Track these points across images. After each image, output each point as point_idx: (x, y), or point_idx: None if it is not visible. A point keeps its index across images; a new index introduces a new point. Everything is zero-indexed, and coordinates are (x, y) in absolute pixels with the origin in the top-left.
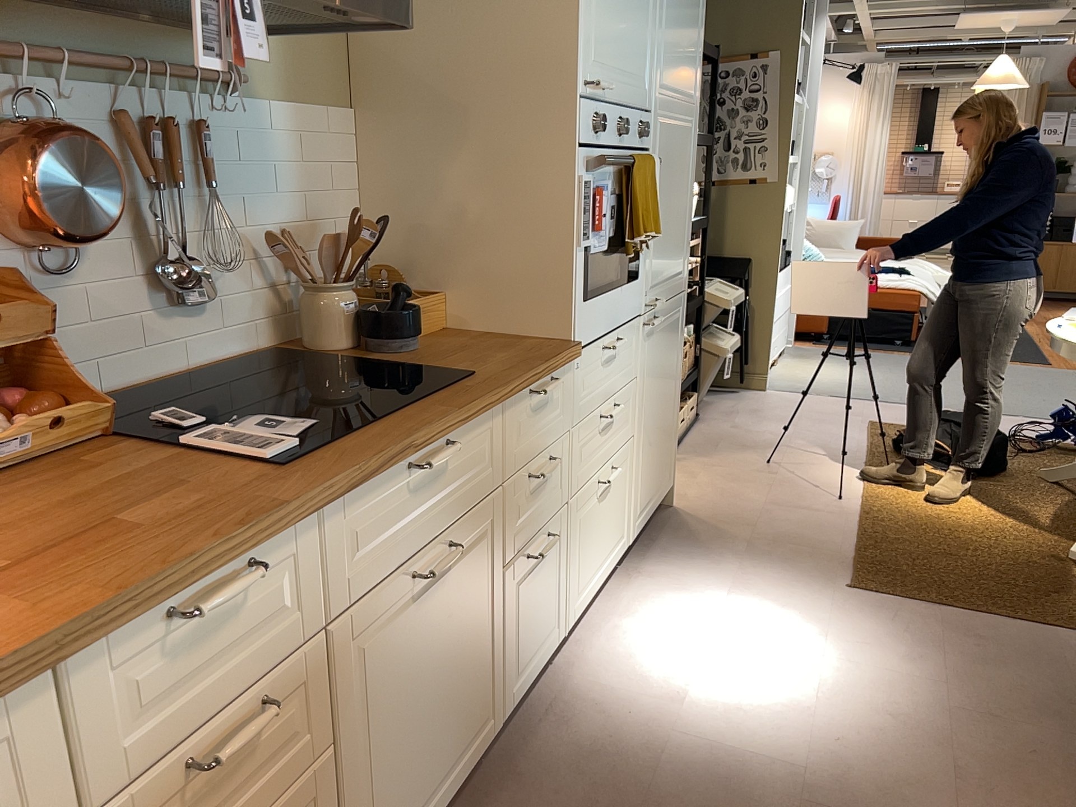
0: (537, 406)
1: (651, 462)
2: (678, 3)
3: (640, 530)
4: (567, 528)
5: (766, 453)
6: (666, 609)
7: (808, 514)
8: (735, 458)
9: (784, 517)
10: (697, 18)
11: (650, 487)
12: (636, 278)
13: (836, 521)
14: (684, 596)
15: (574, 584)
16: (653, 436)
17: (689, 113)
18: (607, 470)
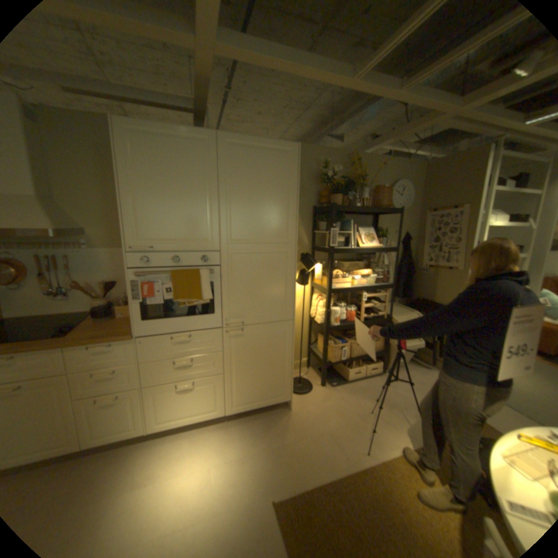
0: (95, 354)
1: (250, 388)
2: (248, 205)
3: (239, 413)
4: (139, 398)
5: (380, 409)
6: (203, 451)
7: (336, 453)
8: (360, 404)
9: (322, 446)
10: (283, 207)
11: (250, 398)
12: (211, 314)
13: (341, 467)
14: (217, 451)
15: (152, 419)
16: (250, 377)
17: (278, 247)
18: (186, 384)
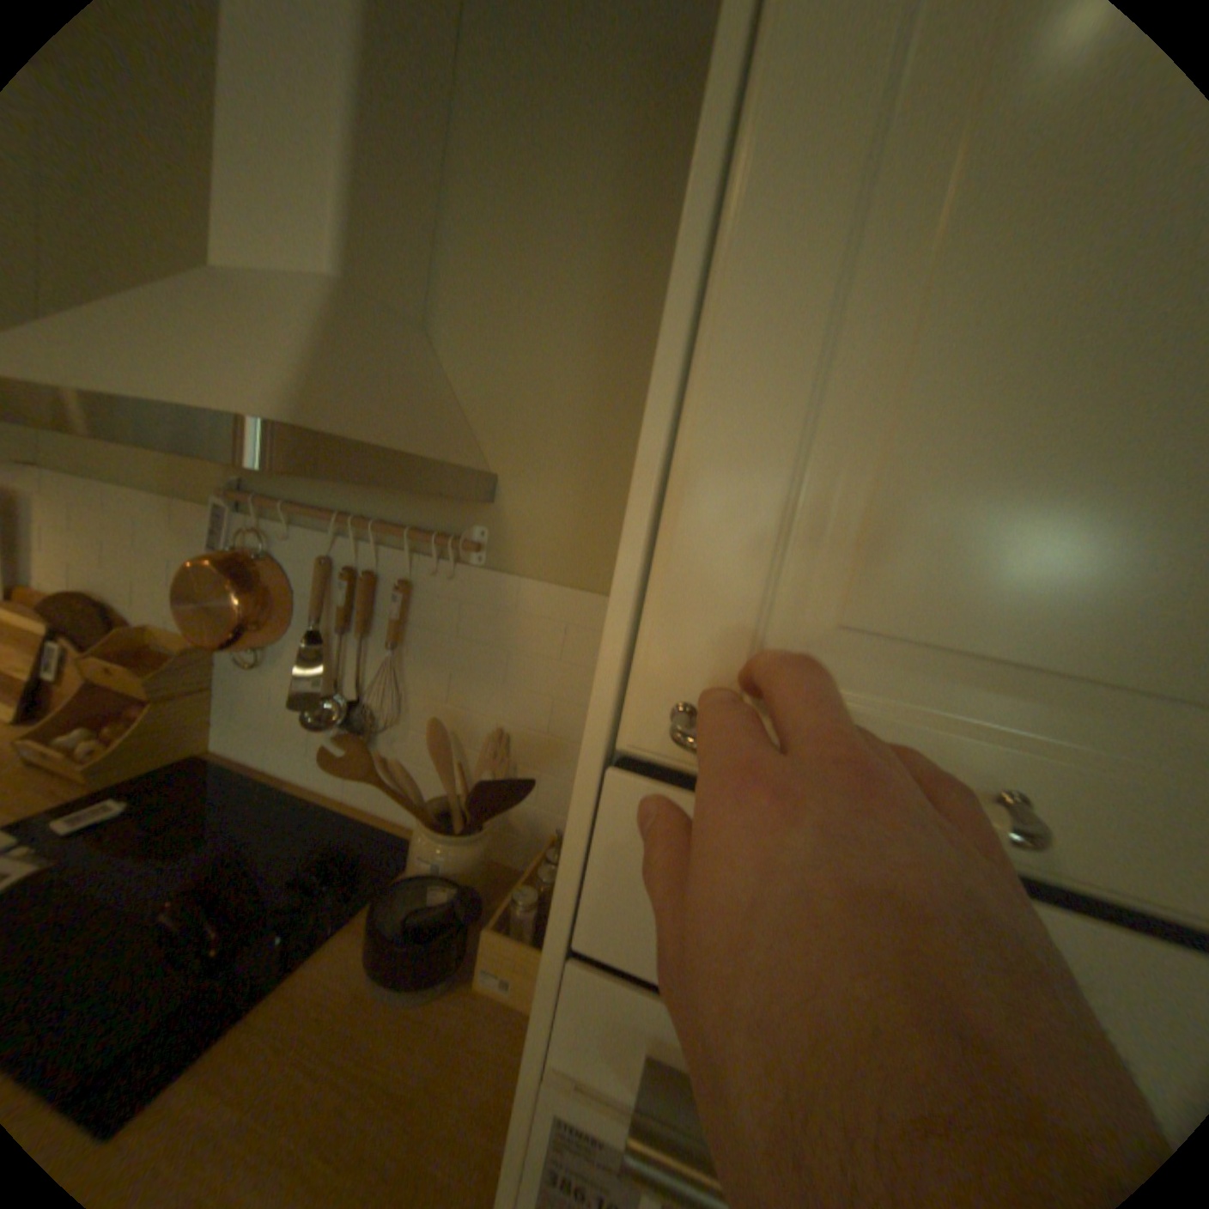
0: None
1: None
2: None
3: None
4: None
5: None
6: None
7: None
8: None
9: None
10: None
11: None
12: None
13: None
14: None
15: None
16: None
17: None
18: None
